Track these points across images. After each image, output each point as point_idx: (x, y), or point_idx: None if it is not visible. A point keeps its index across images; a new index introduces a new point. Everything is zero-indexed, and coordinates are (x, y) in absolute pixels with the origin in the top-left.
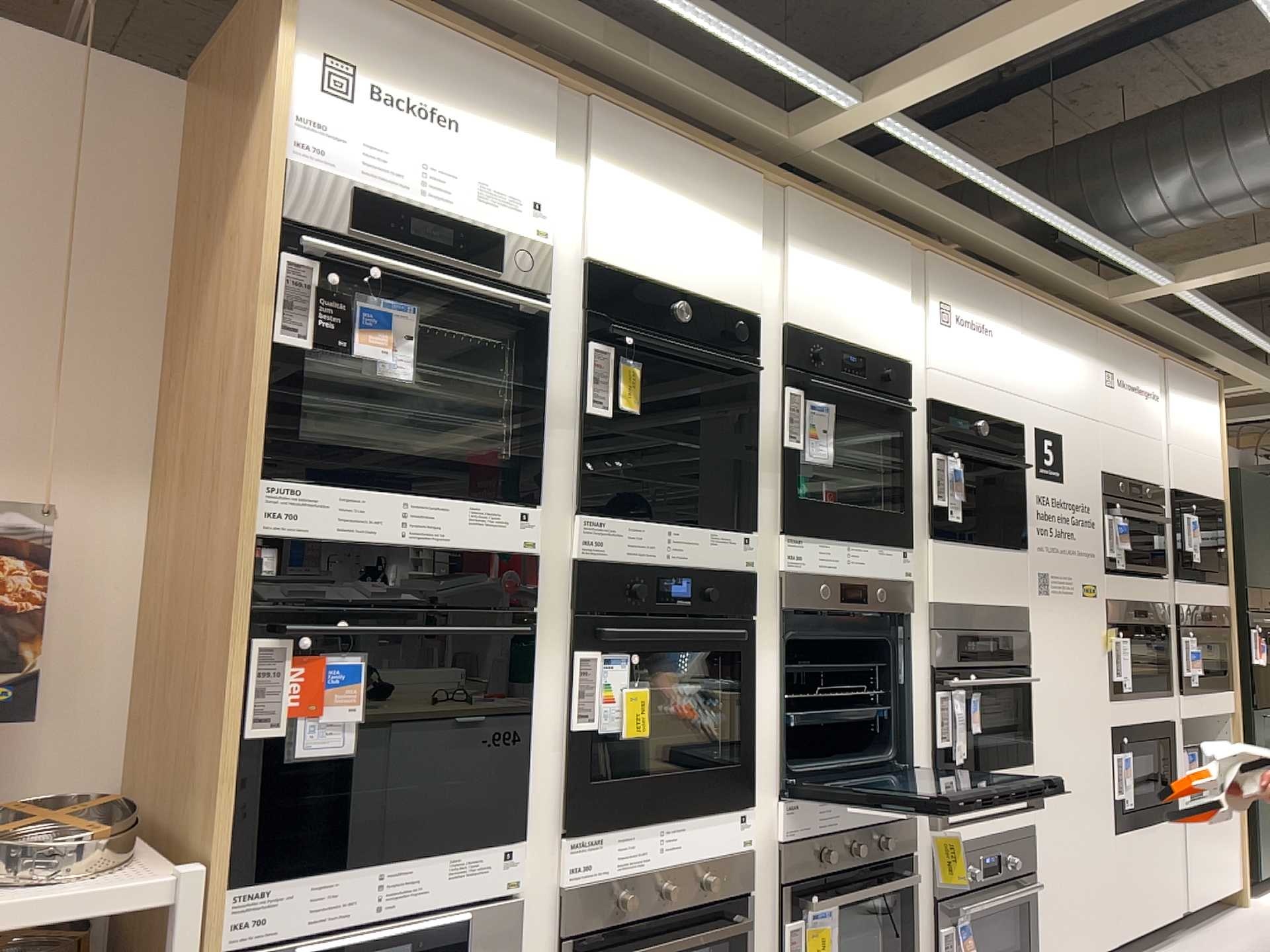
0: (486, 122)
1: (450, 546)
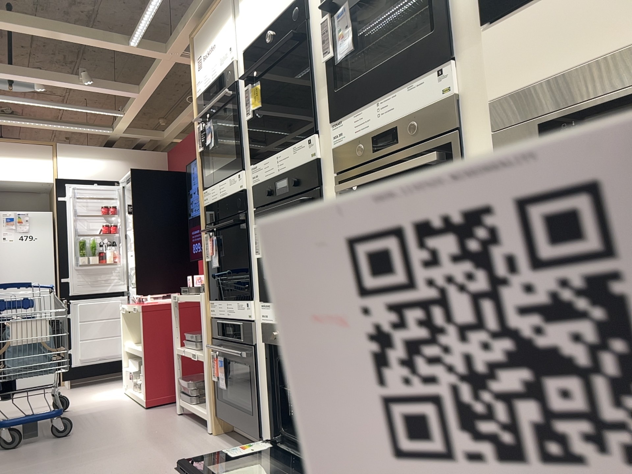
0: (216, 32)
1: (228, 196)
